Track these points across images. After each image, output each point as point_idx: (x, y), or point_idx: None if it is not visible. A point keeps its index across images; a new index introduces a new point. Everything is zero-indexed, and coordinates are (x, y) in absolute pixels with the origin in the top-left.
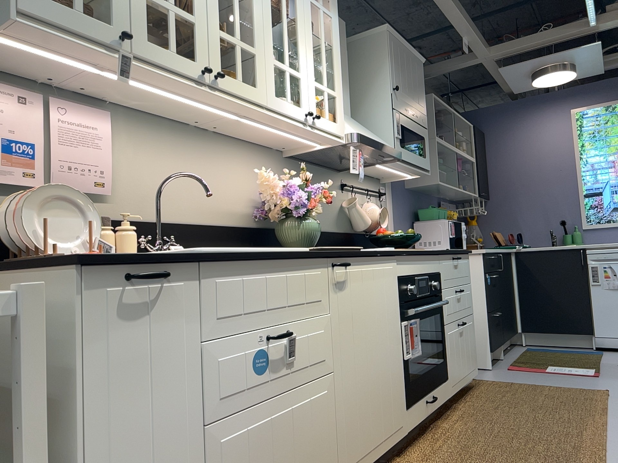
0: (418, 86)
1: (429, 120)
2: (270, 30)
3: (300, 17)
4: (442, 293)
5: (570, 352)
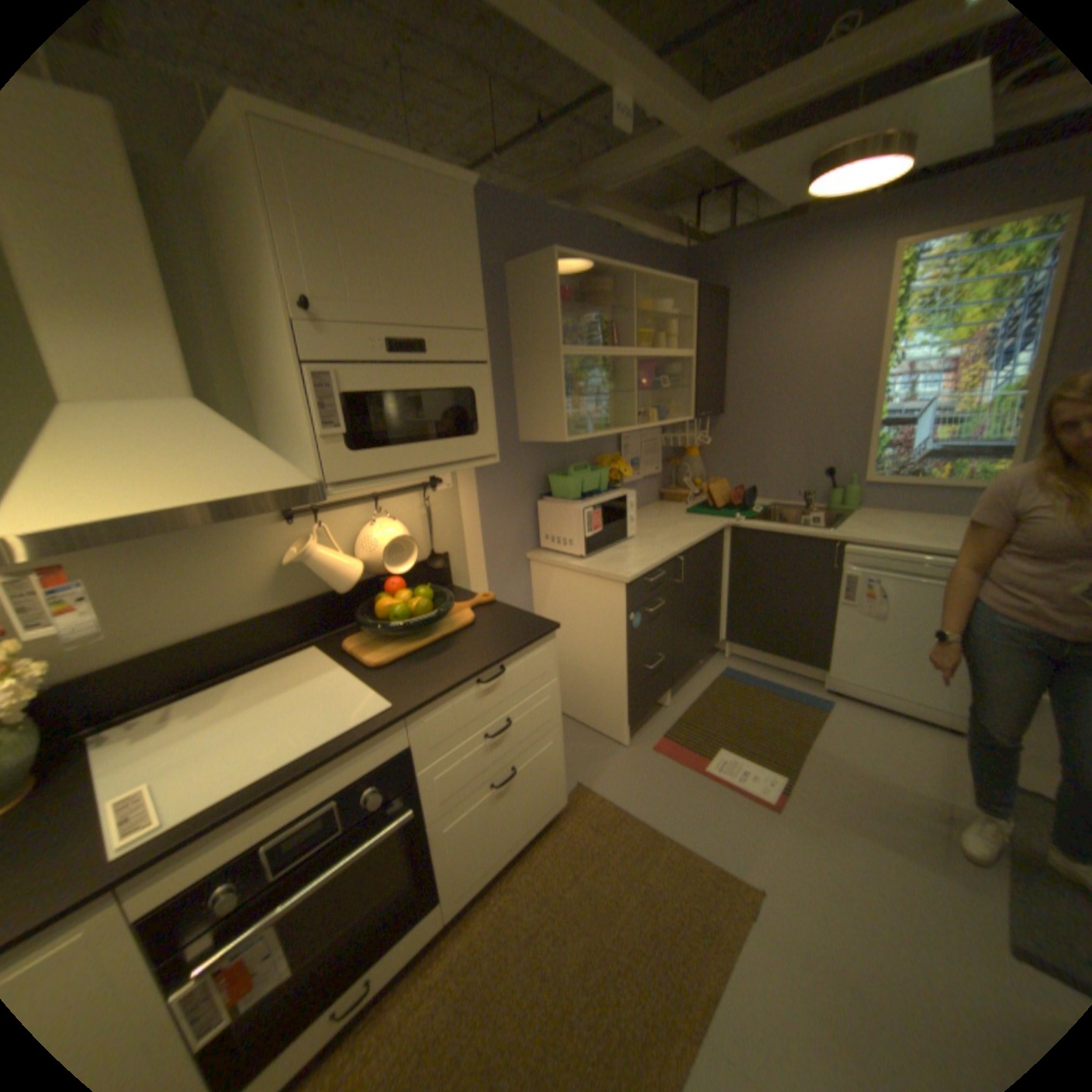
0: (439, 261)
1: (549, 307)
2: None
3: None
4: (417, 780)
5: (782, 698)
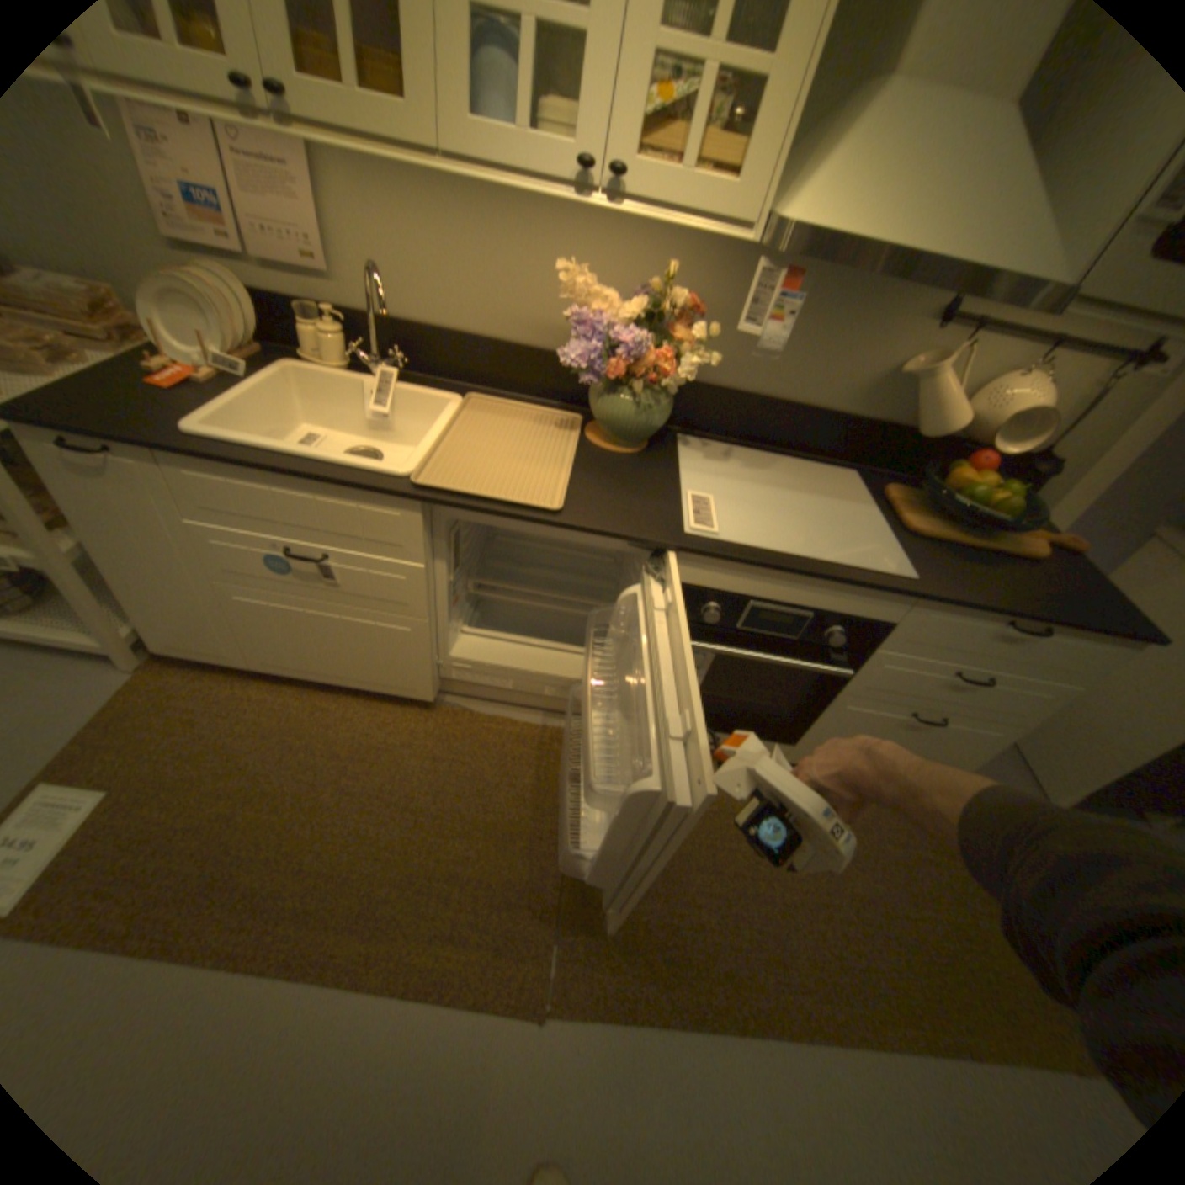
0: None
1: None
2: None
3: None
4: (874, 655)
5: None
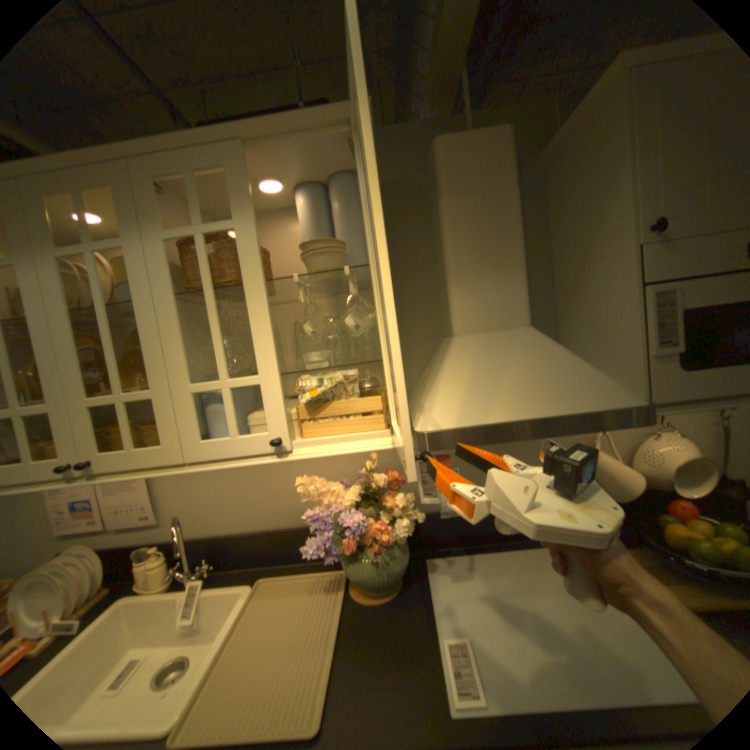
0: None
1: None
2: (177, 342)
3: (248, 271)
4: None
5: None
